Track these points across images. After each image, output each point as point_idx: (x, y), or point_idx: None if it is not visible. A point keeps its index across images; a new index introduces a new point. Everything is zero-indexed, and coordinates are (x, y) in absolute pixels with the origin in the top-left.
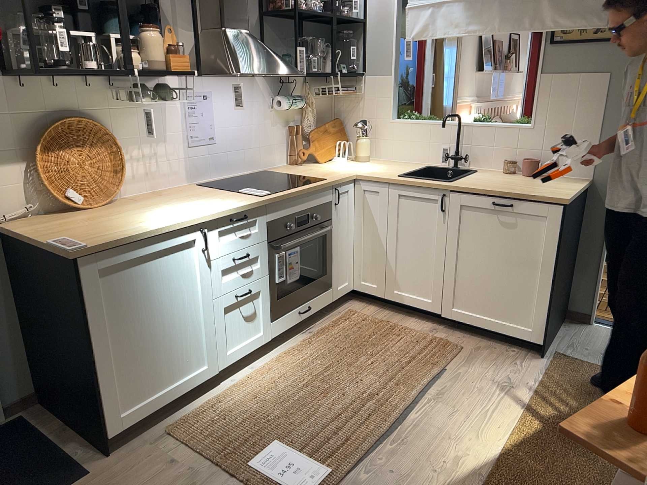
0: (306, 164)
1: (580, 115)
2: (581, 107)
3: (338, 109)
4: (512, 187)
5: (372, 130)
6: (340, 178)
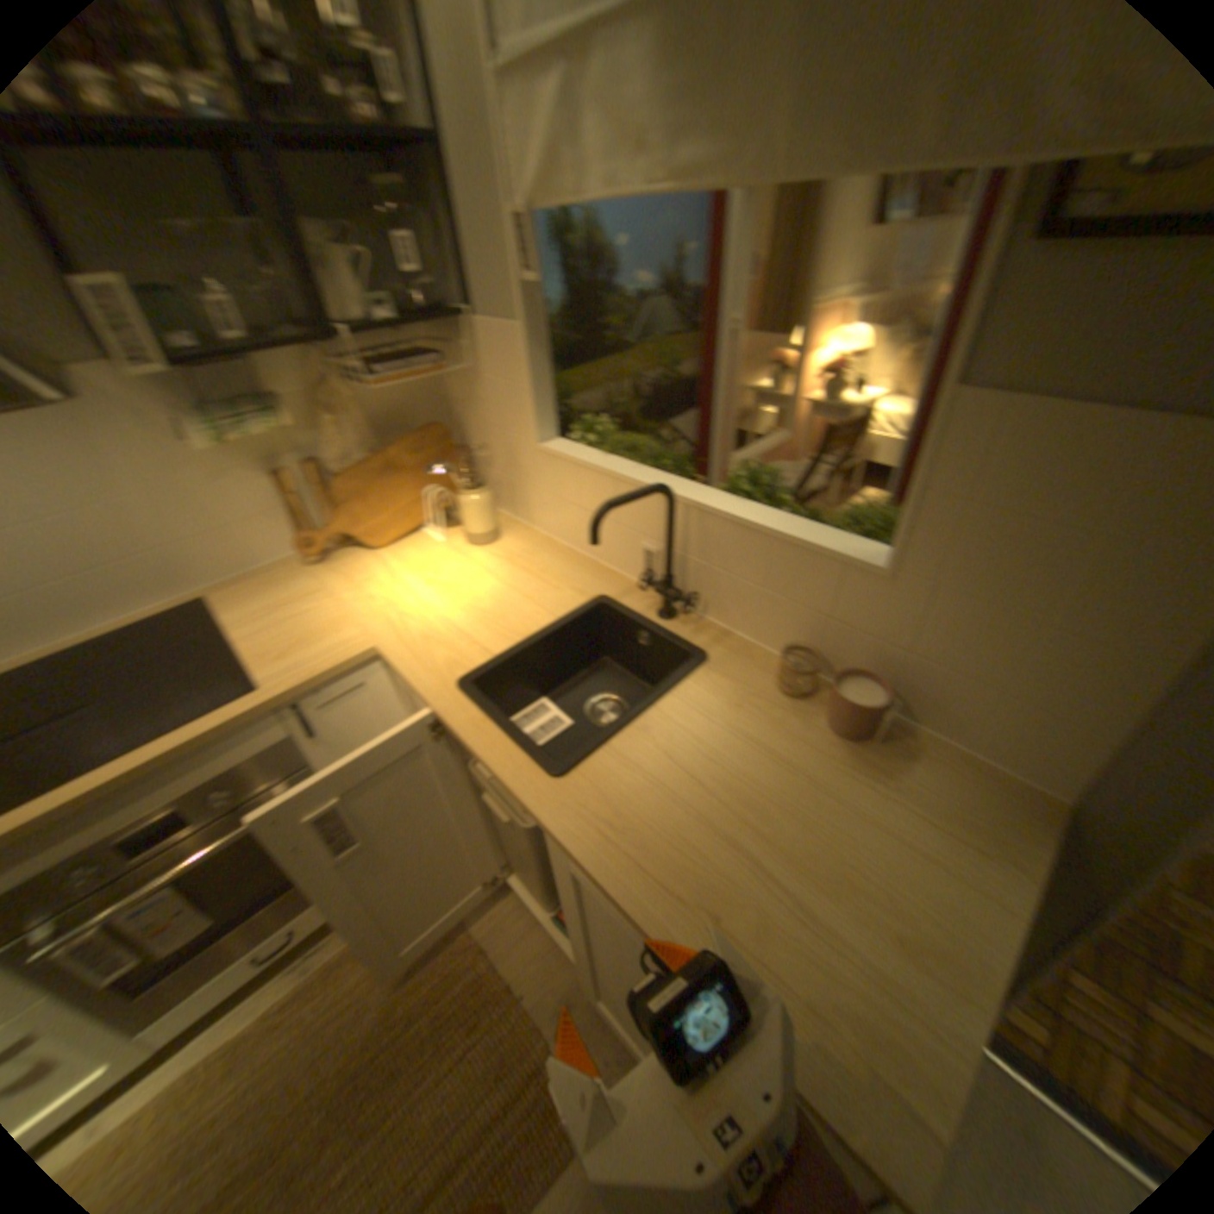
0: (339, 552)
1: (1091, 594)
2: (1110, 563)
3: (440, 391)
4: (730, 875)
5: (504, 458)
6: (292, 684)
